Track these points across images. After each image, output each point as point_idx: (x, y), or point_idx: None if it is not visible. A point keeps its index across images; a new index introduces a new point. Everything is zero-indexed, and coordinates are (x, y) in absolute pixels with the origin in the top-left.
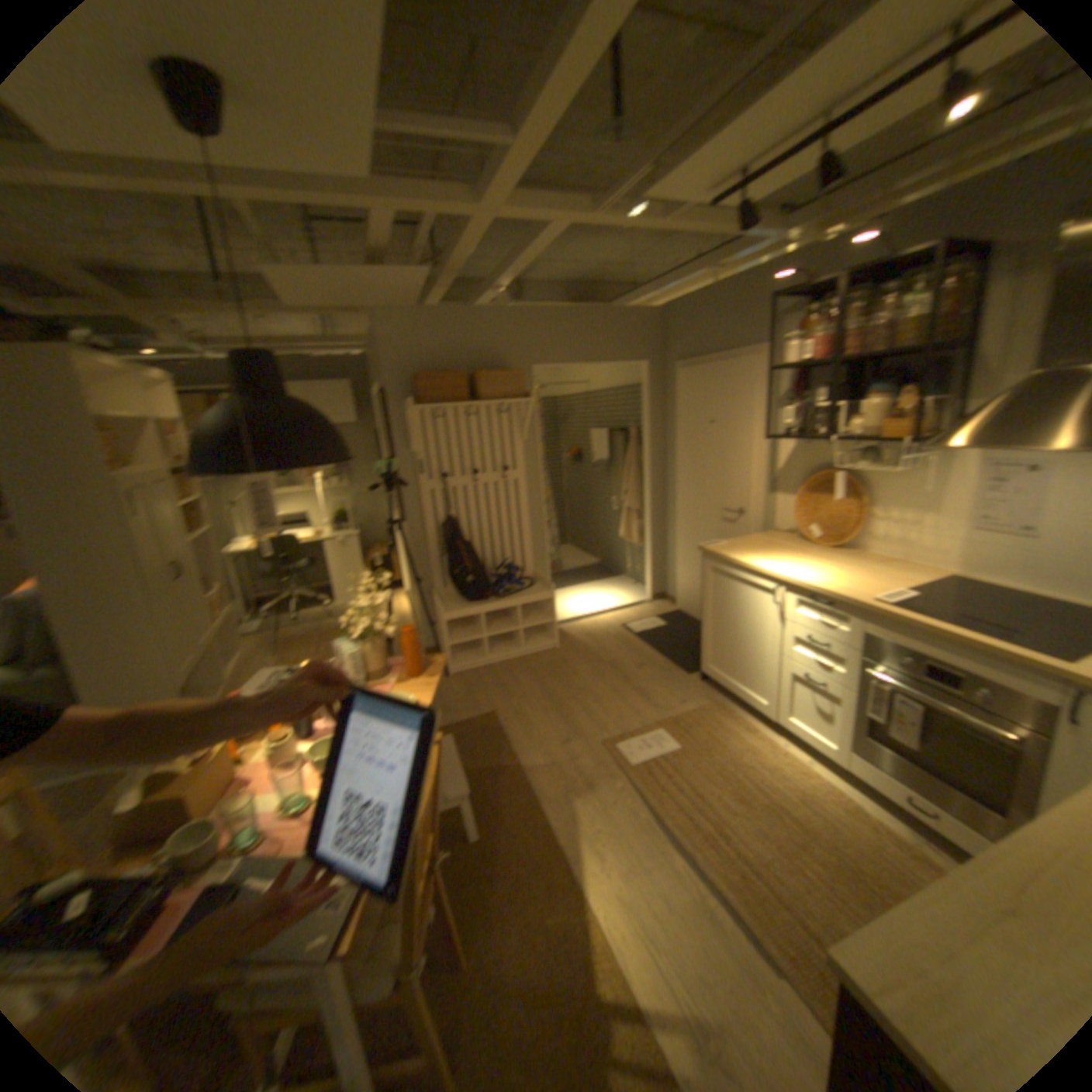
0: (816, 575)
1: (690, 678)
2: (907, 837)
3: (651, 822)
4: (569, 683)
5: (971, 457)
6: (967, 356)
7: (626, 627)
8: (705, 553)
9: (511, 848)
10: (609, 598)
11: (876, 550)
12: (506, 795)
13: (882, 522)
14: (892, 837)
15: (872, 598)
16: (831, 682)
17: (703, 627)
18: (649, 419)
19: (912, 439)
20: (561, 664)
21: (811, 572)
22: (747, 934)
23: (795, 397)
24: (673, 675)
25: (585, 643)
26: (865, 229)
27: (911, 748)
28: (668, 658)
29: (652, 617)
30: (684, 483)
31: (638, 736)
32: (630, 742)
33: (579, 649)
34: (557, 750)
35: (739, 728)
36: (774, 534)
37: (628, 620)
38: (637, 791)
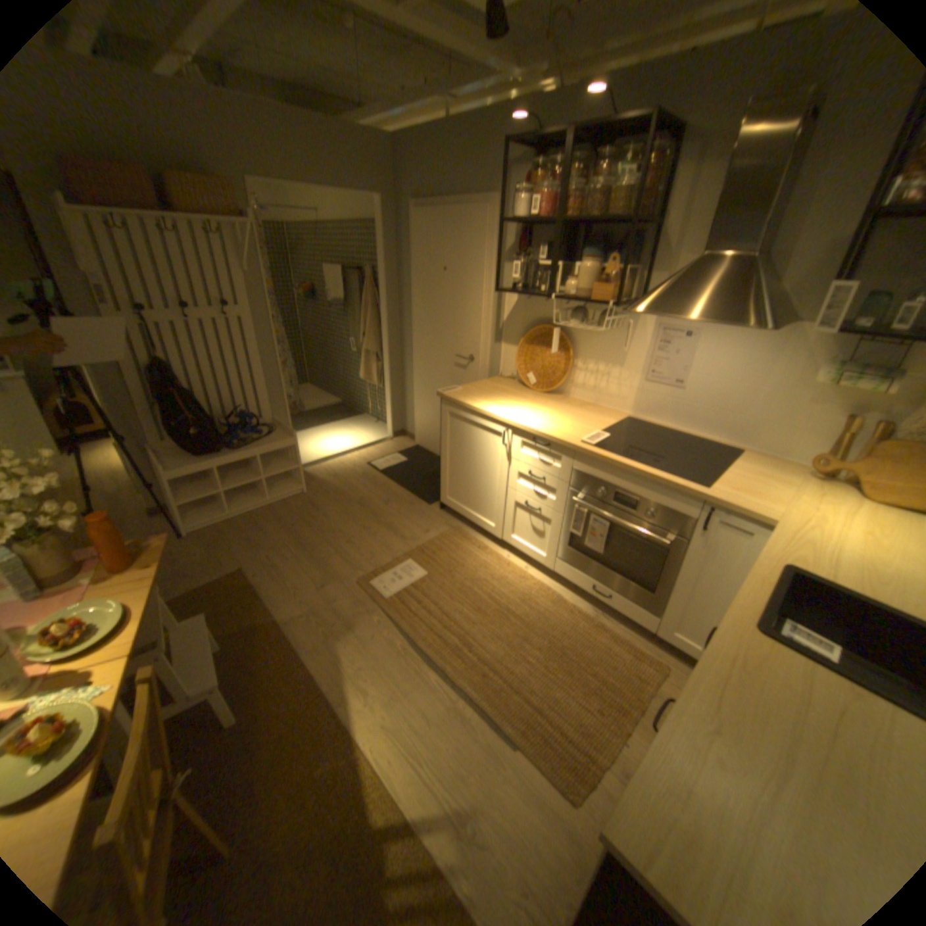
0: (537, 419)
1: (432, 507)
2: (590, 612)
3: (407, 646)
4: (321, 525)
5: (649, 322)
6: (657, 232)
7: (373, 464)
8: (444, 398)
9: (272, 707)
10: (355, 436)
11: (577, 395)
12: (263, 653)
13: (582, 372)
14: (582, 614)
15: (579, 440)
16: (545, 506)
17: (443, 463)
18: (386, 260)
19: (610, 302)
20: (311, 507)
21: (532, 416)
22: (489, 722)
23: (521, 252)
24: (418, 506)
25: (334, 483)
26: (589, 85)
27: (597, 550)
28: (412, 490)
29: (395, 453)
30: (422, 328)
31: (391, 568)
32: (384, 575)
33: (329, 490)
34: (313, 595)
35: (473, 547)
36: (500, 380)
37: (374, 457)
38: (393, 620)
